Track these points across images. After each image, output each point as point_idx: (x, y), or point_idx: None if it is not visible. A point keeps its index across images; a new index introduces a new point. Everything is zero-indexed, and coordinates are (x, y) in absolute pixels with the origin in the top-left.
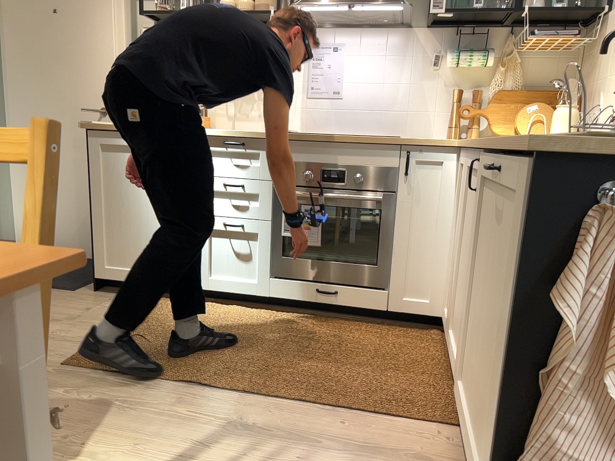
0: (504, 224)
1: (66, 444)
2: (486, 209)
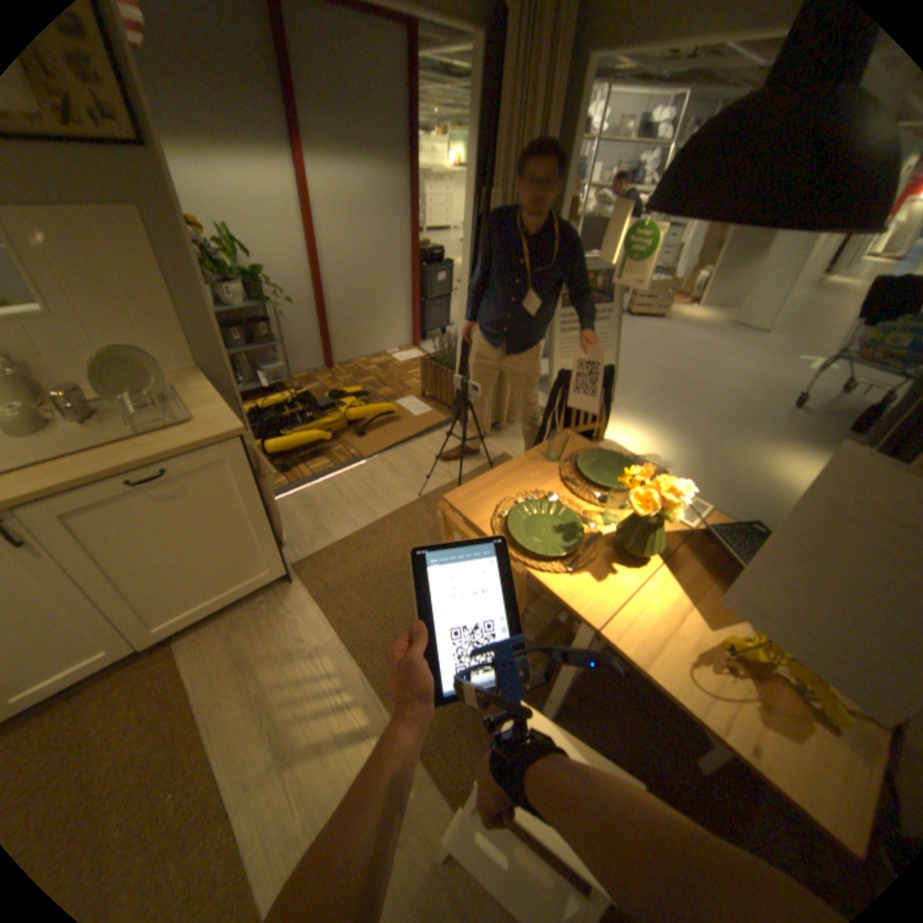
0: (188, 487)
1: (402, 839)
2: (103, 518)
